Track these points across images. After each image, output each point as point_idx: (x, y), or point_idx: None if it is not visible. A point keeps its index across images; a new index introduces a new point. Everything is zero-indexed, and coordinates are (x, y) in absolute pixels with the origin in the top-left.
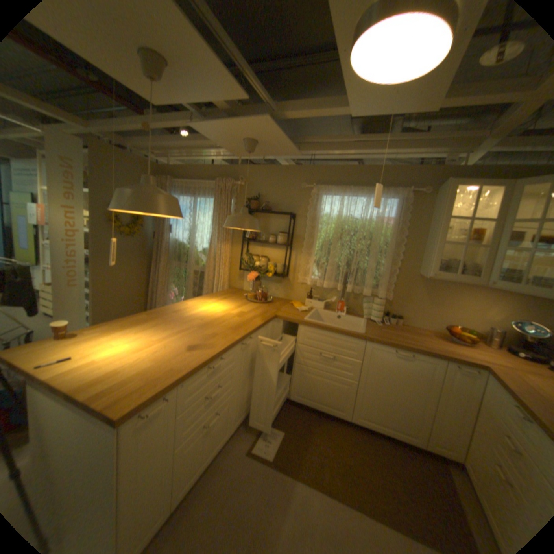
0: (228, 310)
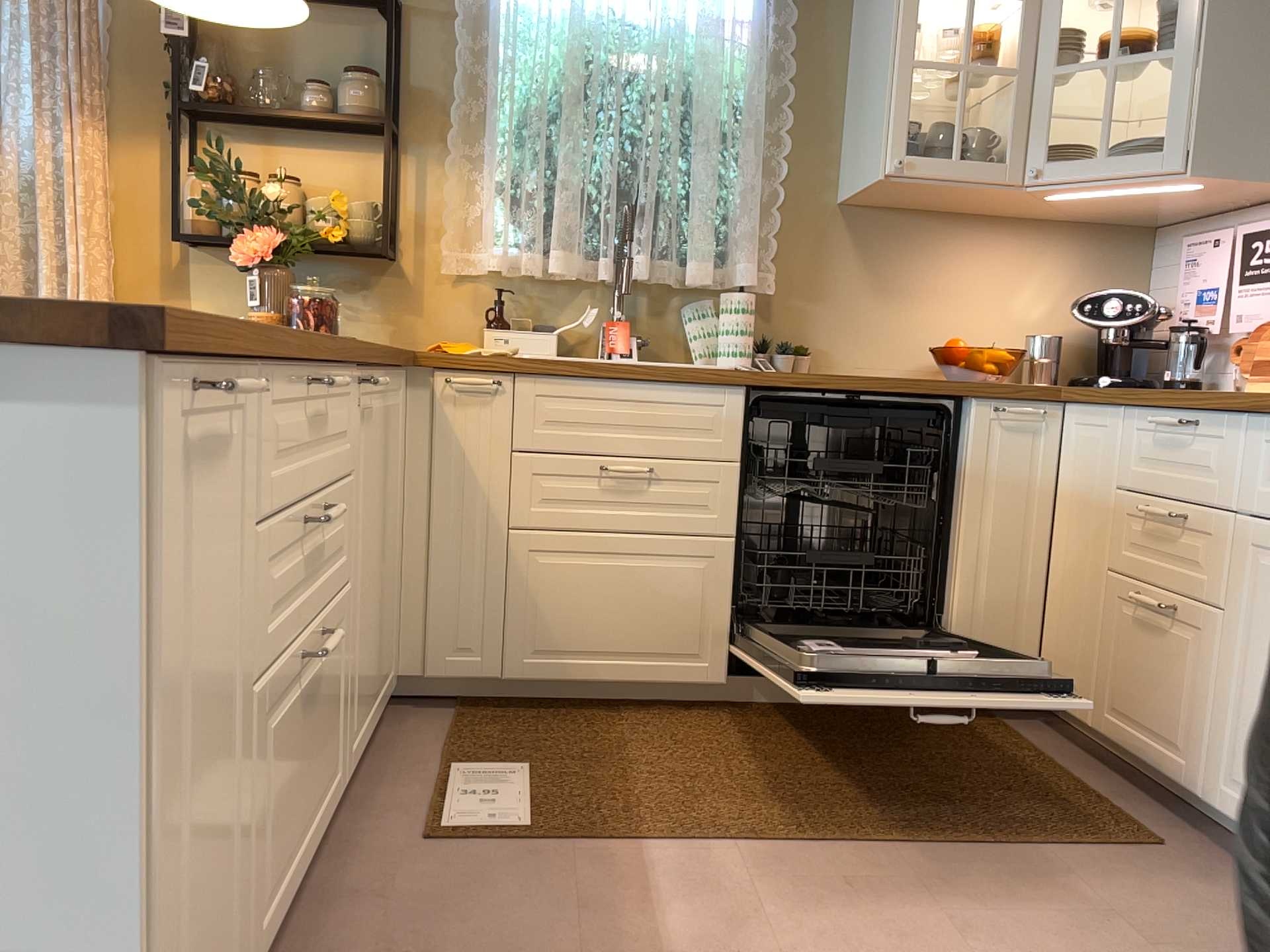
0: None
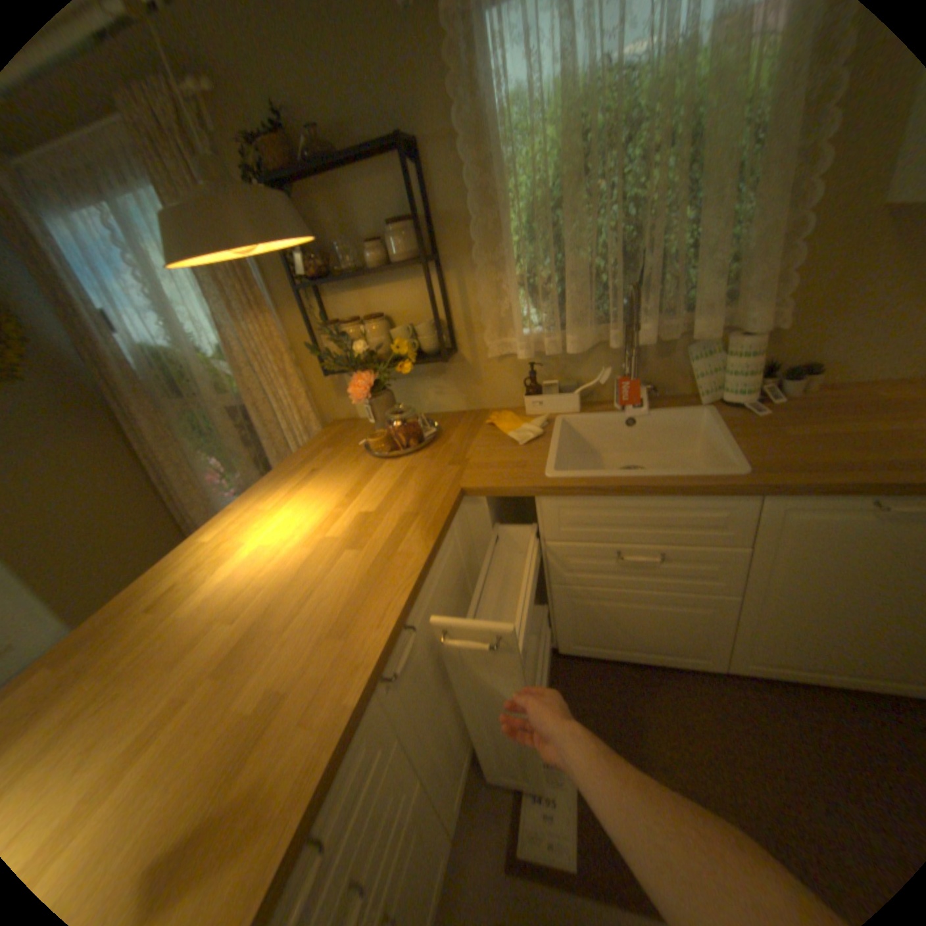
0: (323, 524)
